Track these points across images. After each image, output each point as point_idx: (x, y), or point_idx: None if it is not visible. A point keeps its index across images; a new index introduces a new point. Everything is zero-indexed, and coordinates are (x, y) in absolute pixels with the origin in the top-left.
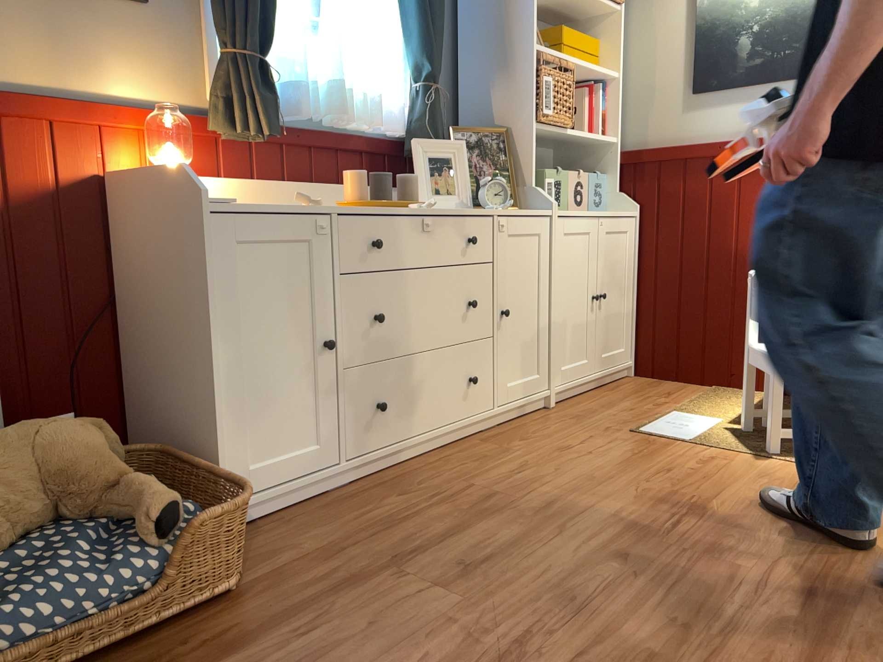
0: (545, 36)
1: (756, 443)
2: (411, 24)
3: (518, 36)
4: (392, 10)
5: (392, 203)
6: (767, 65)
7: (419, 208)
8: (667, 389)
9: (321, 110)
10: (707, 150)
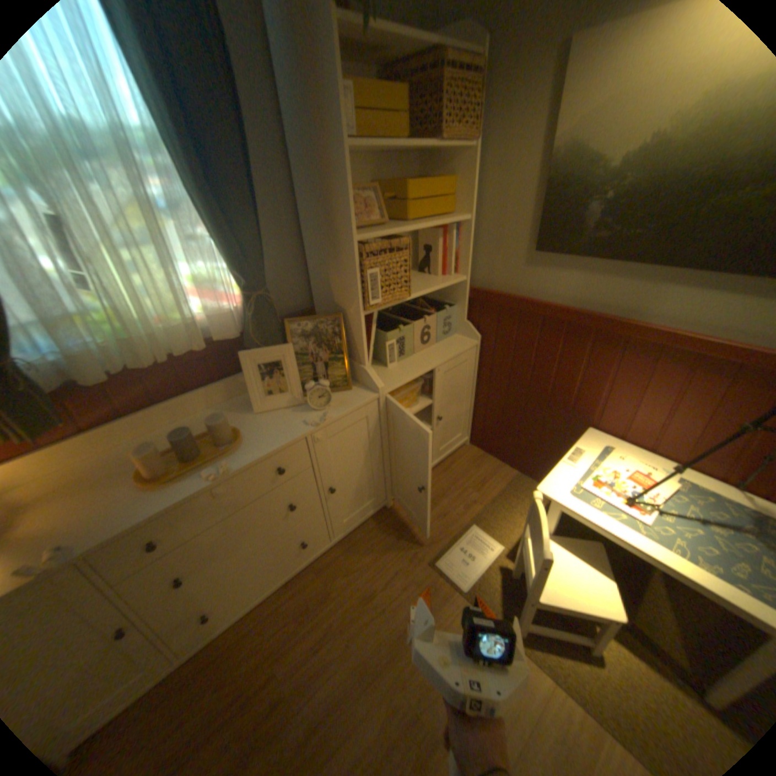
0: (394, 187)
1: (514, 608)
2: (215, 237)
3: (341, 225)
4: (193, 220)
5: (186, 471)
6: (615, 240)
7: (209, 479)
8: (484, 473)
9: (129, 356)
10: (540, 309)
